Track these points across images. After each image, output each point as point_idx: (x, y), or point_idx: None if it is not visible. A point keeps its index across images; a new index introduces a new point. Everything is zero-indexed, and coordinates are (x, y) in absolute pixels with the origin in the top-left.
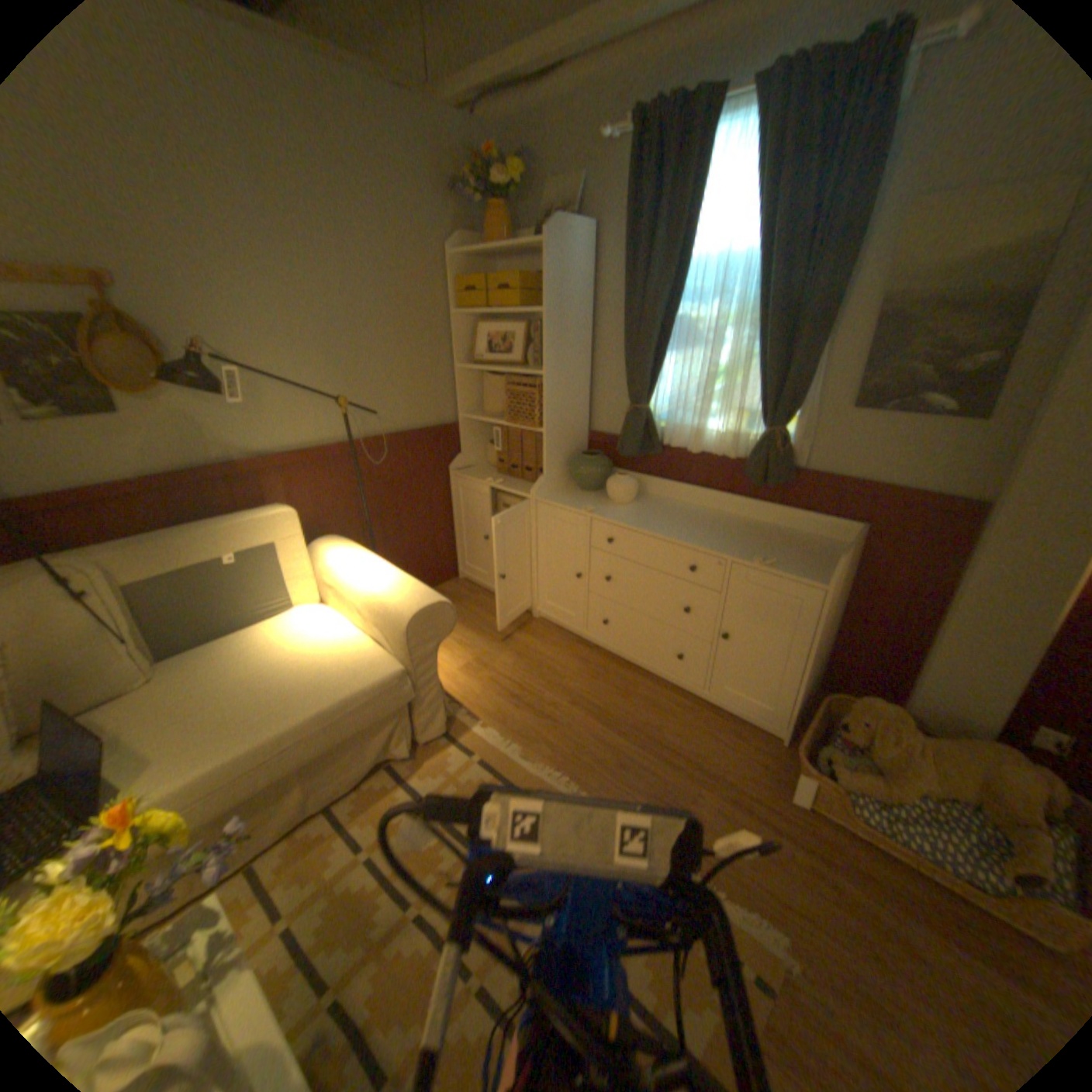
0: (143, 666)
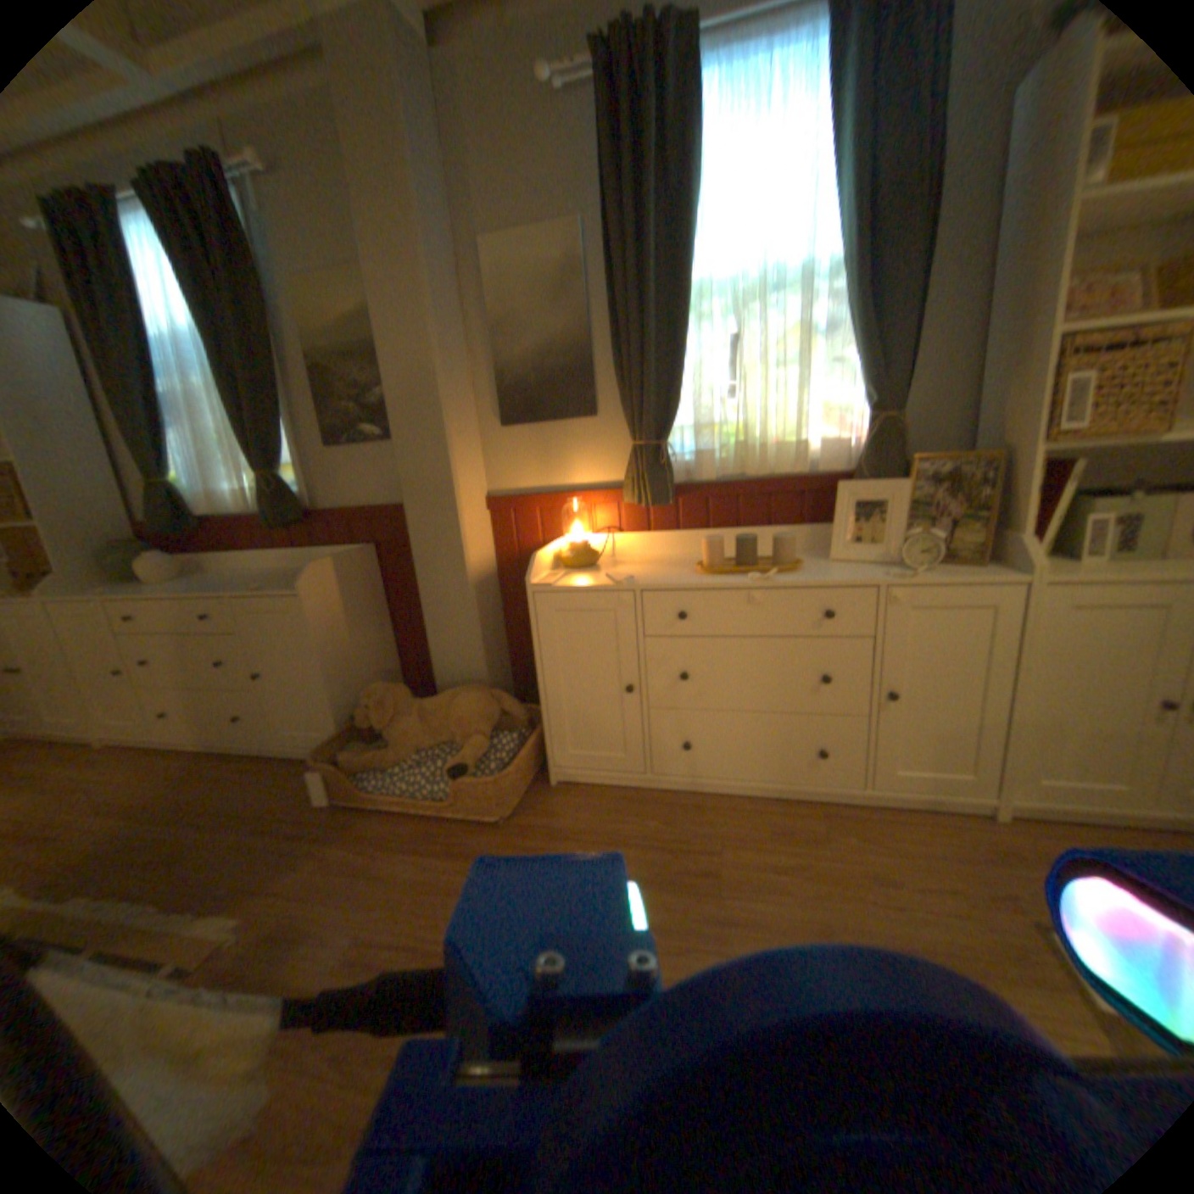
0: None
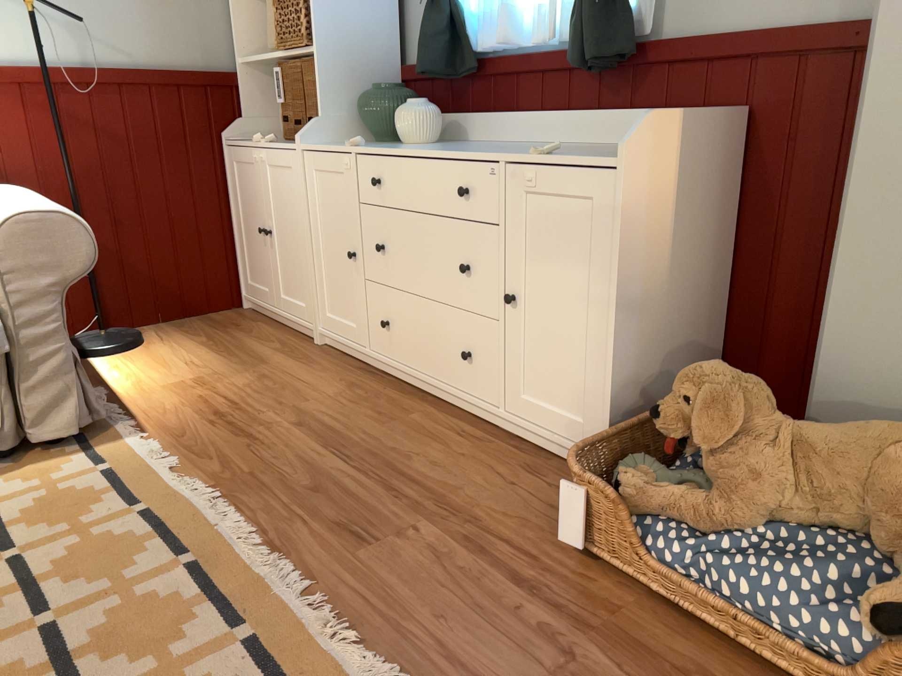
0: None
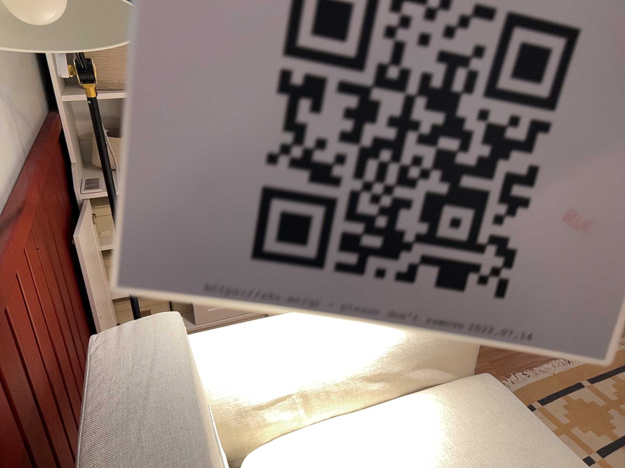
0: None
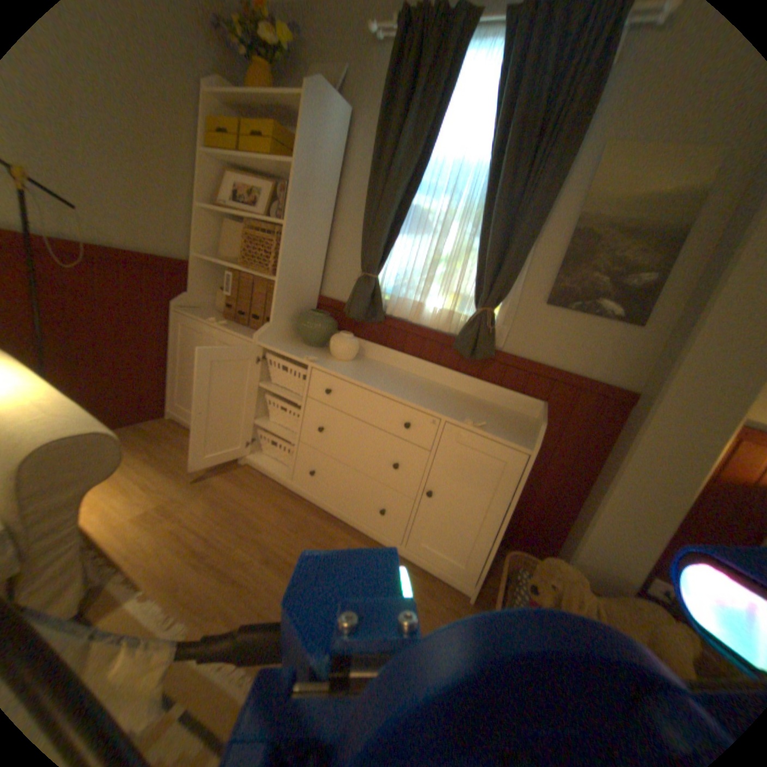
0: None
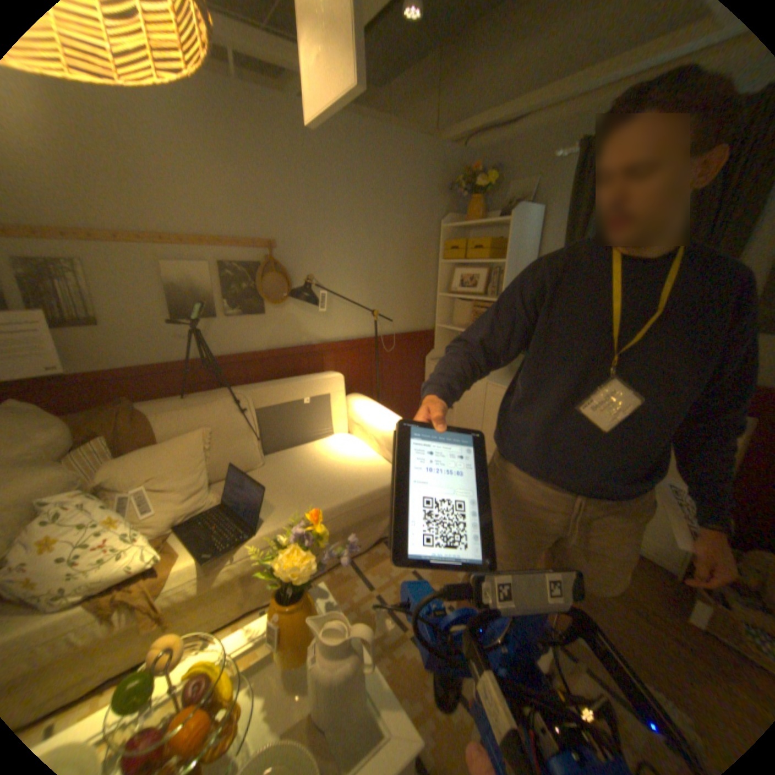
0: (263, 455)
